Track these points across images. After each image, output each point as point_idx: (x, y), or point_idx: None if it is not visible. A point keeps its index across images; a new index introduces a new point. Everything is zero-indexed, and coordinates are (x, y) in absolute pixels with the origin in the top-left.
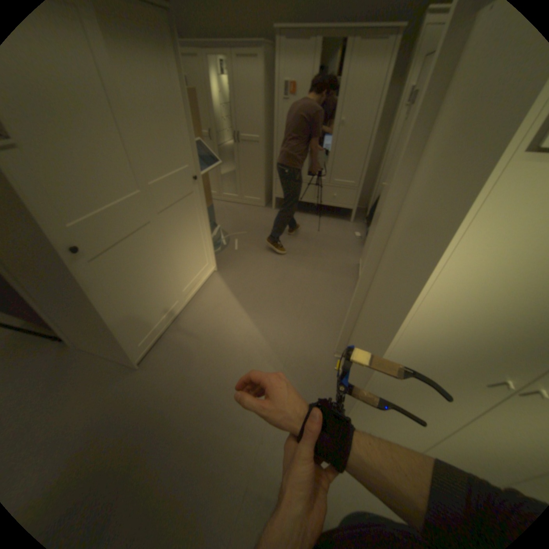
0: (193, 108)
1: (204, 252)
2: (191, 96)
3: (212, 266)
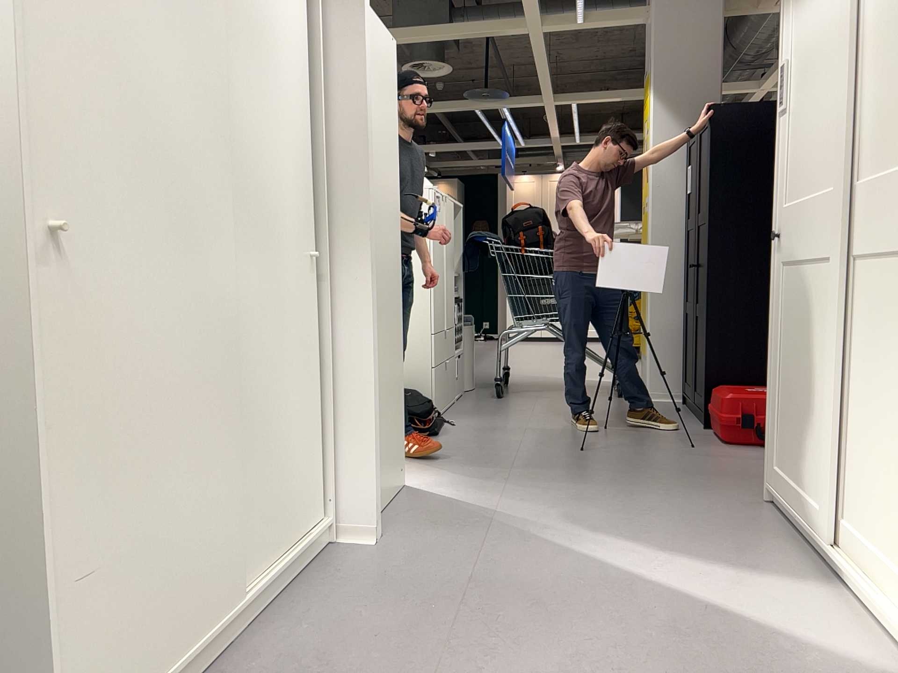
0: None
1: None
2: None
3: None
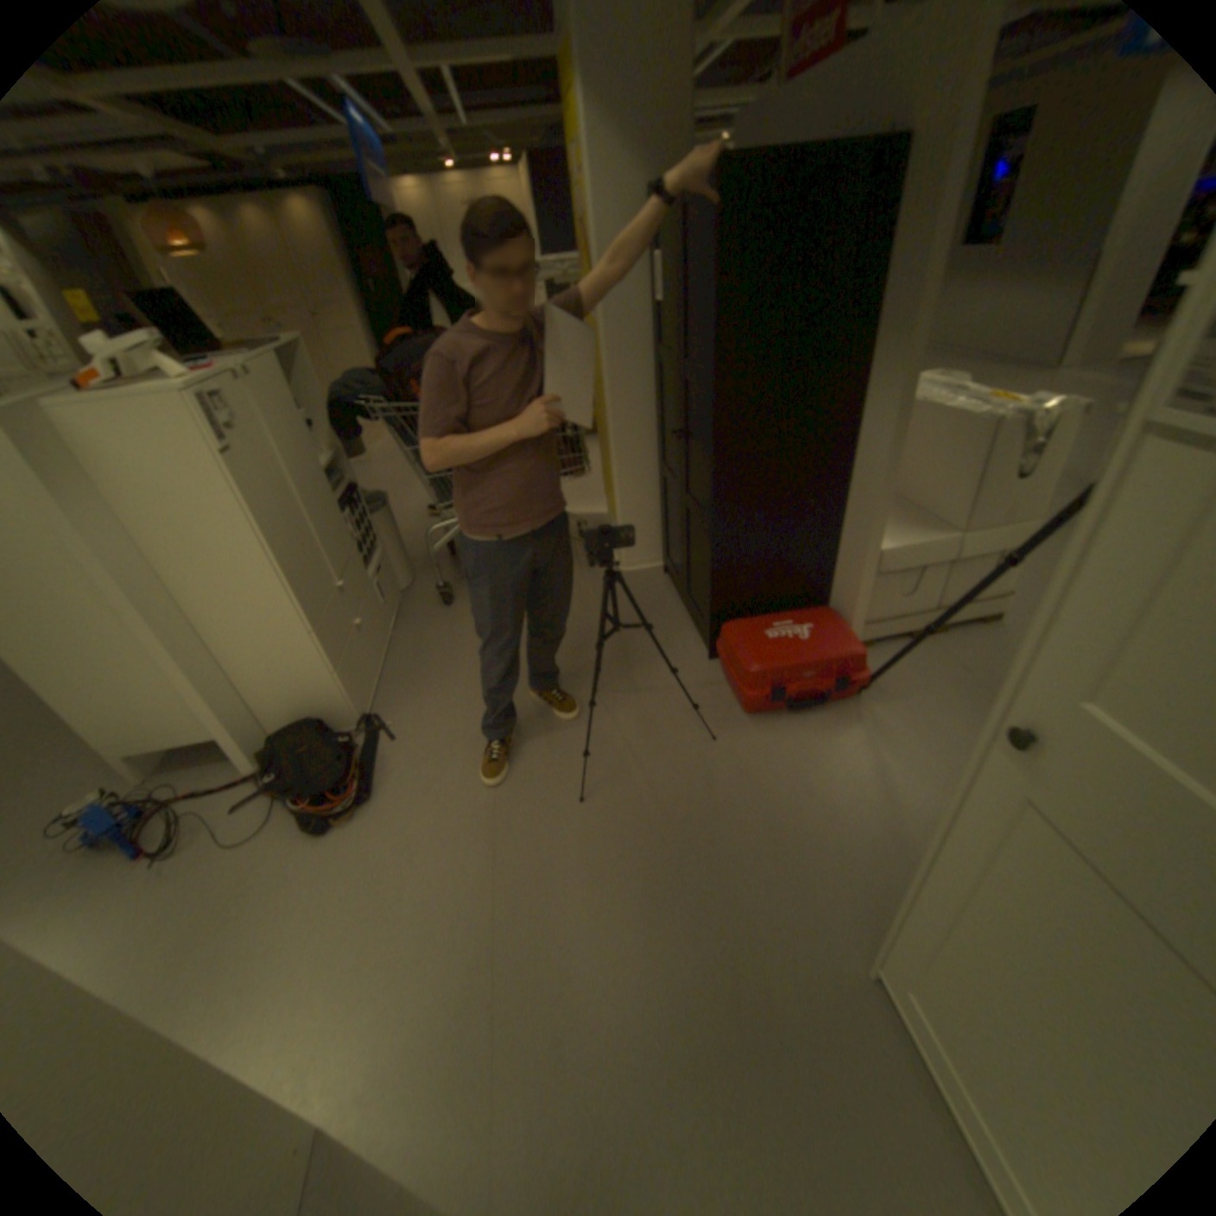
0: None
1: None
2: None
3: None
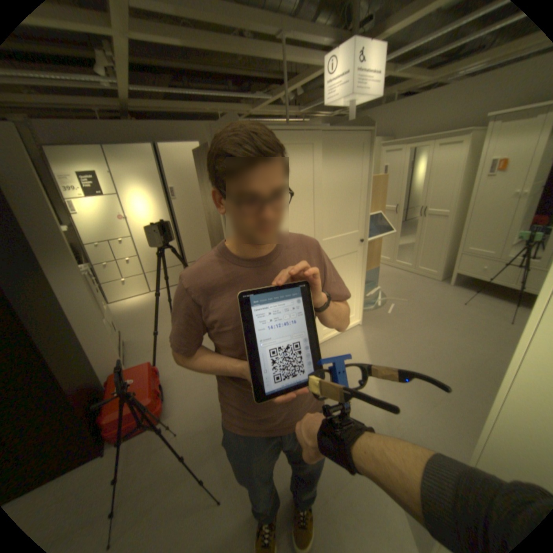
0: (383, 189)
1: (355, 304)
2: (384, 180)
3: (358, 320)
